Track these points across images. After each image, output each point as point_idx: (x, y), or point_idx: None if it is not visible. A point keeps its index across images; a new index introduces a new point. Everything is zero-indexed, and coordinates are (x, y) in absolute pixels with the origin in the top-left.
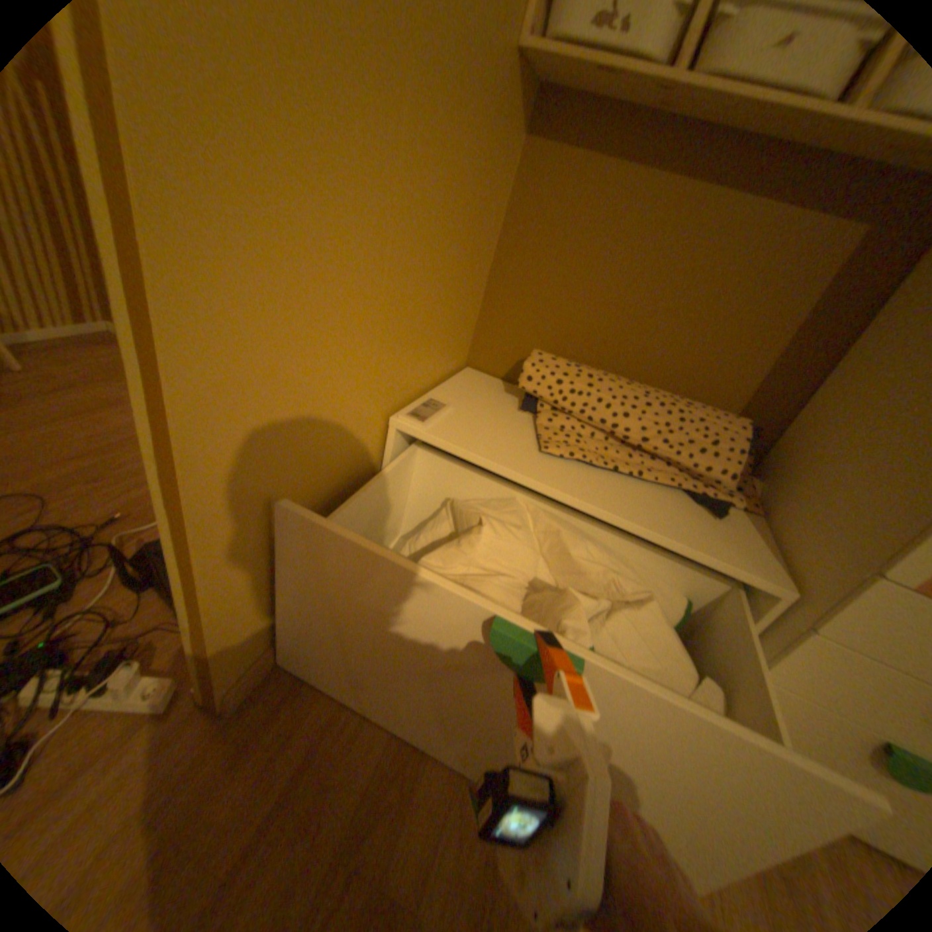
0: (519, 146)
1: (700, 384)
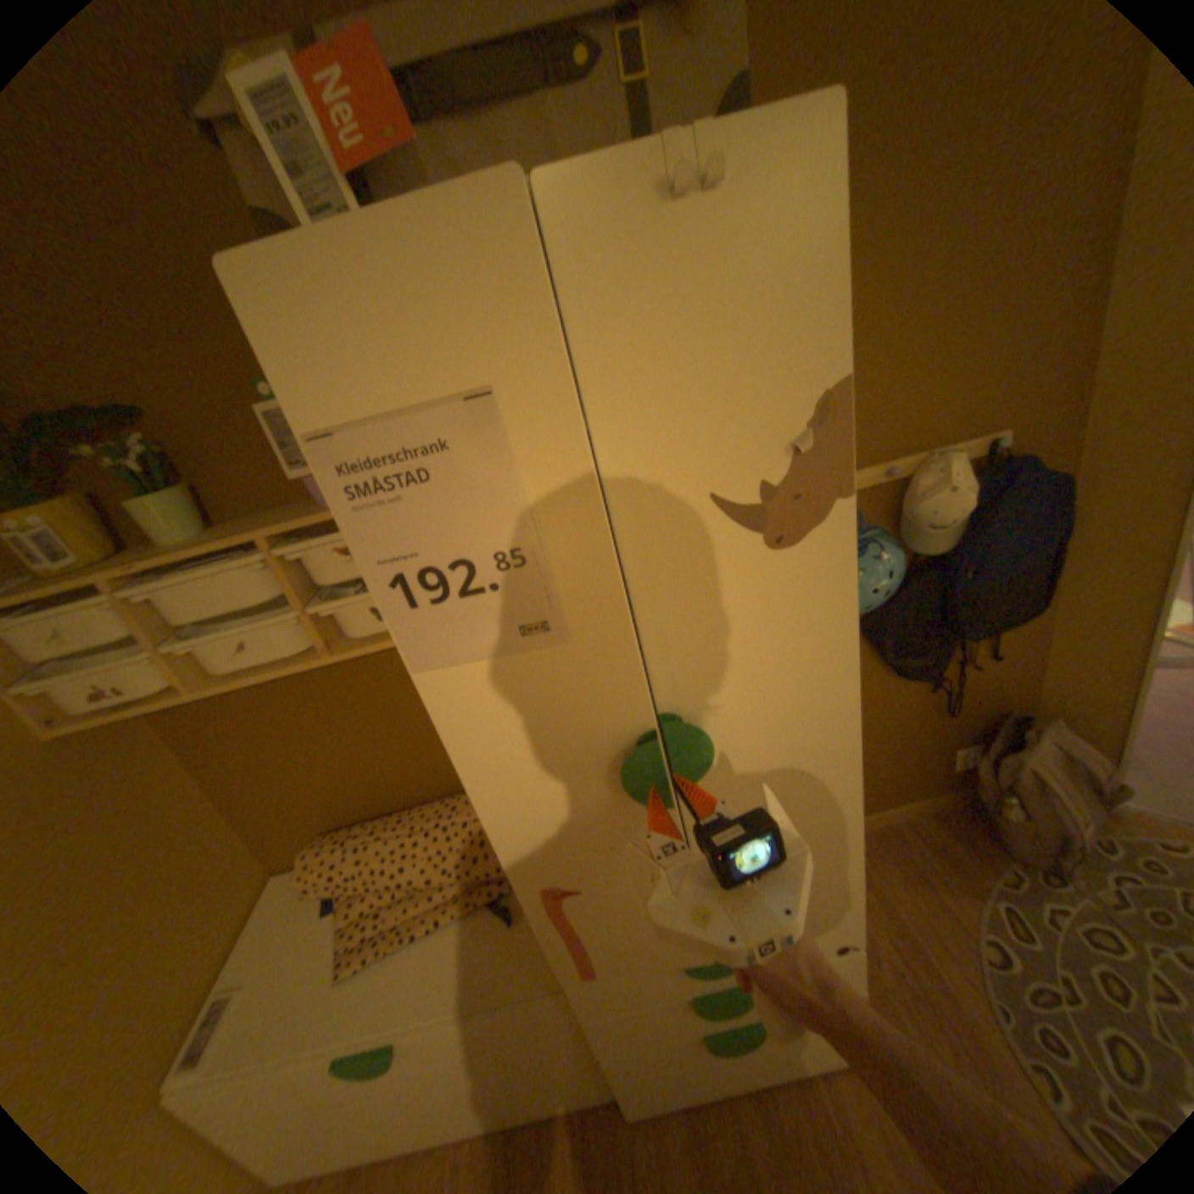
0: (141, 731)
1: None
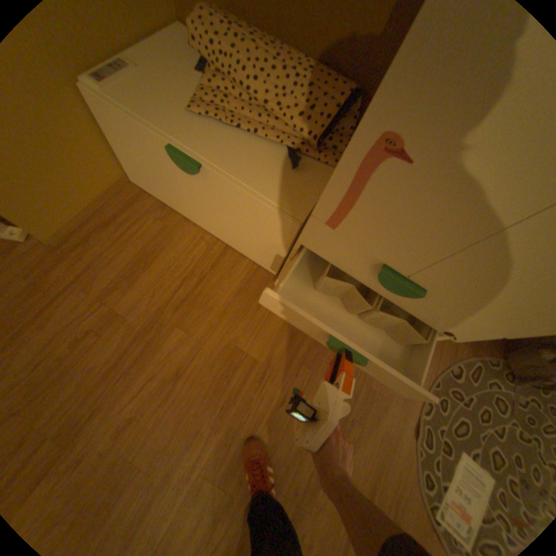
0: None
1: (334, 45)
